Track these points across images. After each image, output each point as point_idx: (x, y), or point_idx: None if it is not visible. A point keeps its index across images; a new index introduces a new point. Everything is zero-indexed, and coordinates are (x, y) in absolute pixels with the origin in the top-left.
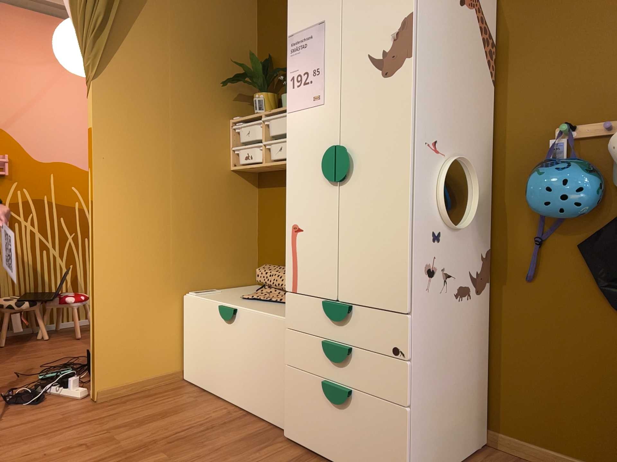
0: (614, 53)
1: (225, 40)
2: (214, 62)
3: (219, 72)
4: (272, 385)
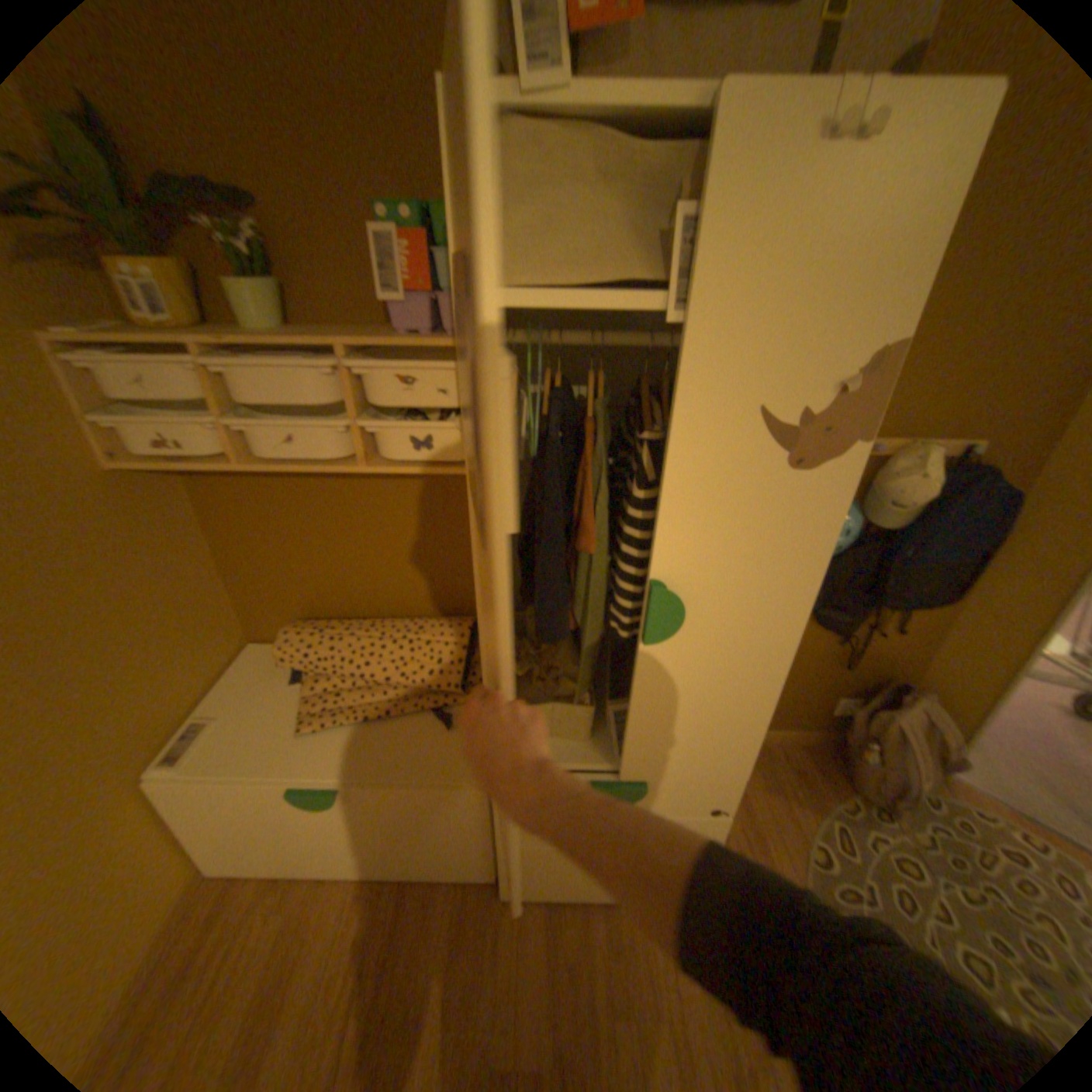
0: None
1: None
2: None
3: None
4: (452, 852)
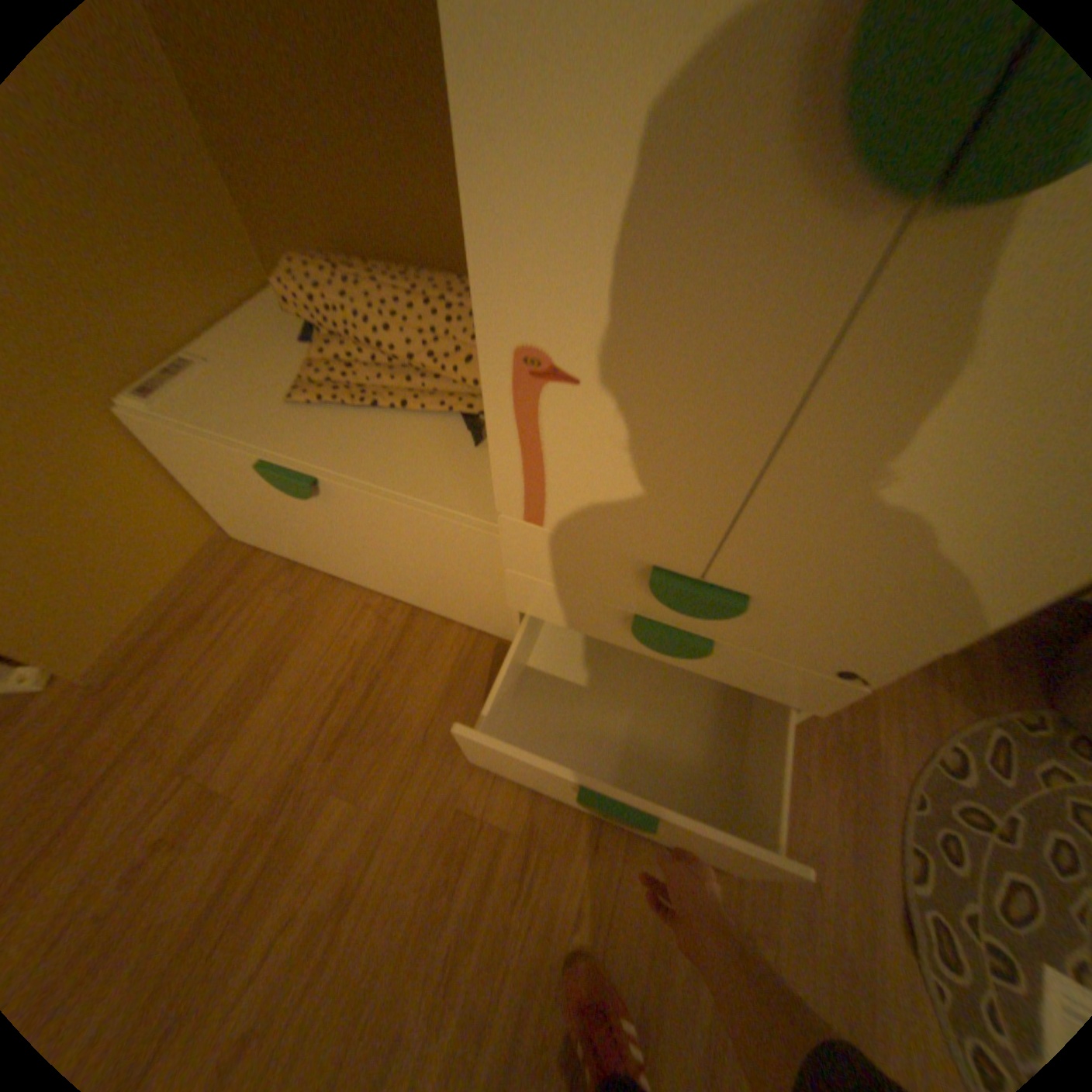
0: None
1: None
2: None
3: None
4: (465, 596)
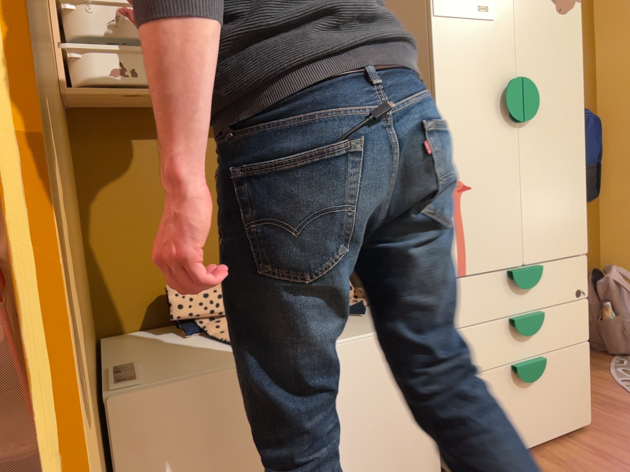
0: None
1: None
2: None
3: None
4: (407, 430)
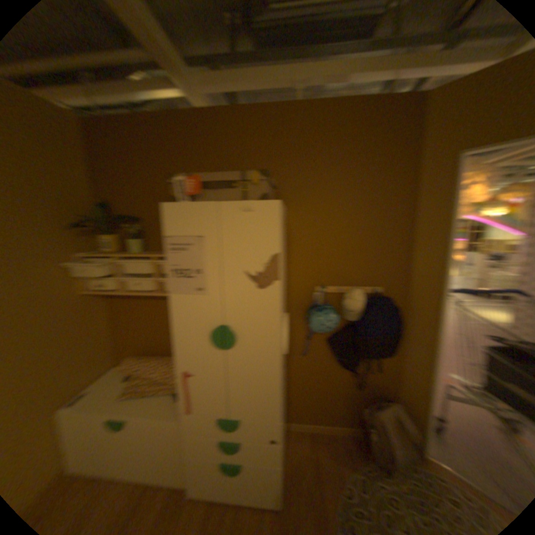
0: (340, 255)
1: (52, 185)
2: (45, 208)
3: (52, 216)
4: (166, 466)
